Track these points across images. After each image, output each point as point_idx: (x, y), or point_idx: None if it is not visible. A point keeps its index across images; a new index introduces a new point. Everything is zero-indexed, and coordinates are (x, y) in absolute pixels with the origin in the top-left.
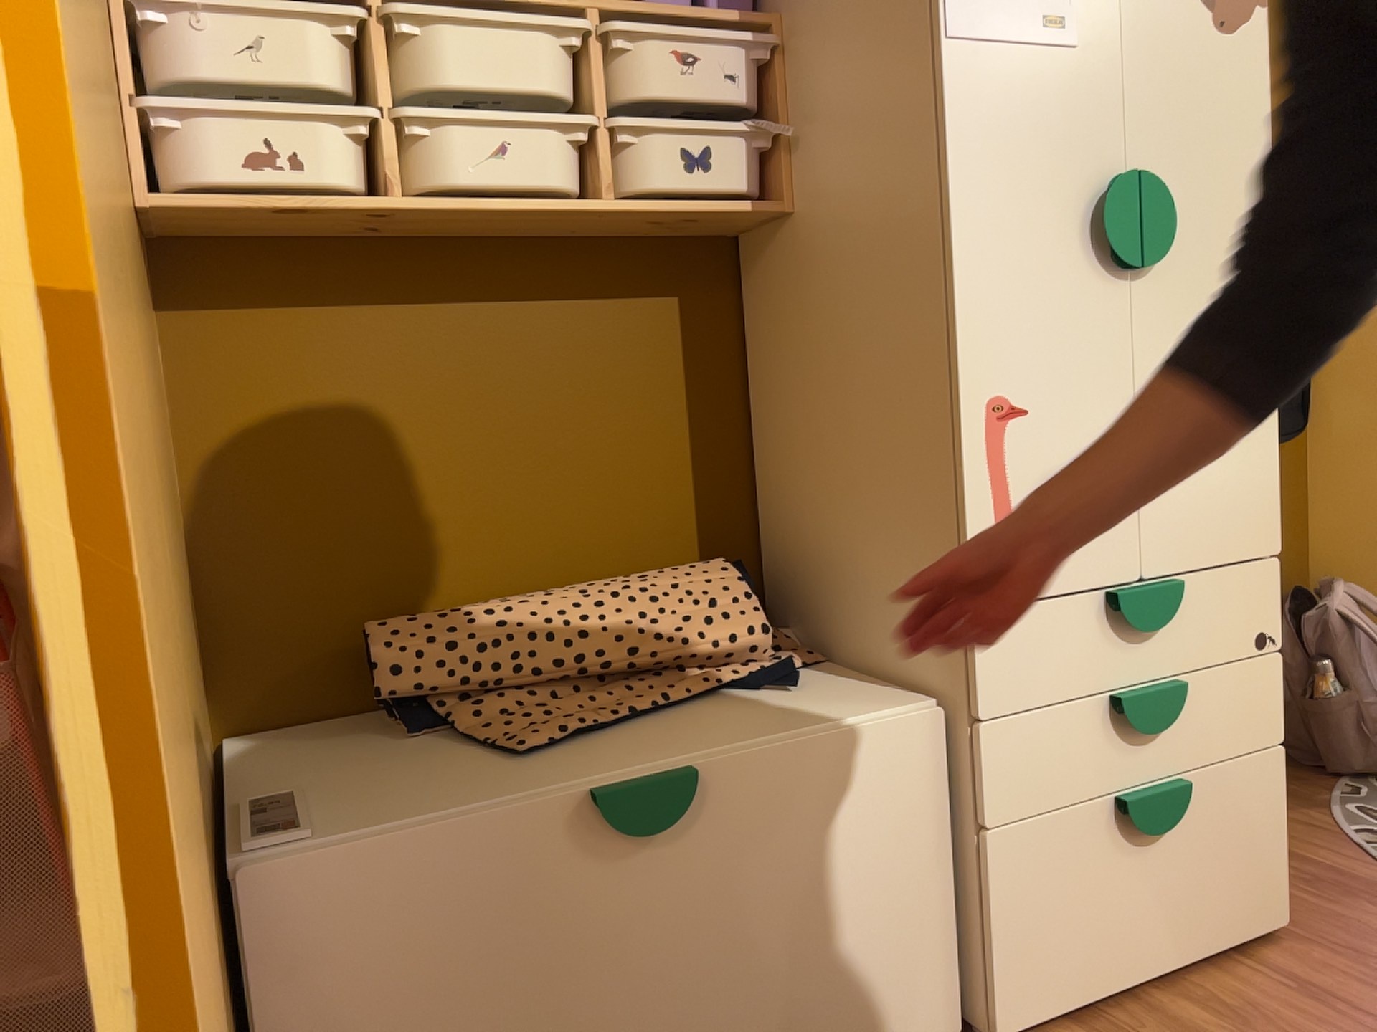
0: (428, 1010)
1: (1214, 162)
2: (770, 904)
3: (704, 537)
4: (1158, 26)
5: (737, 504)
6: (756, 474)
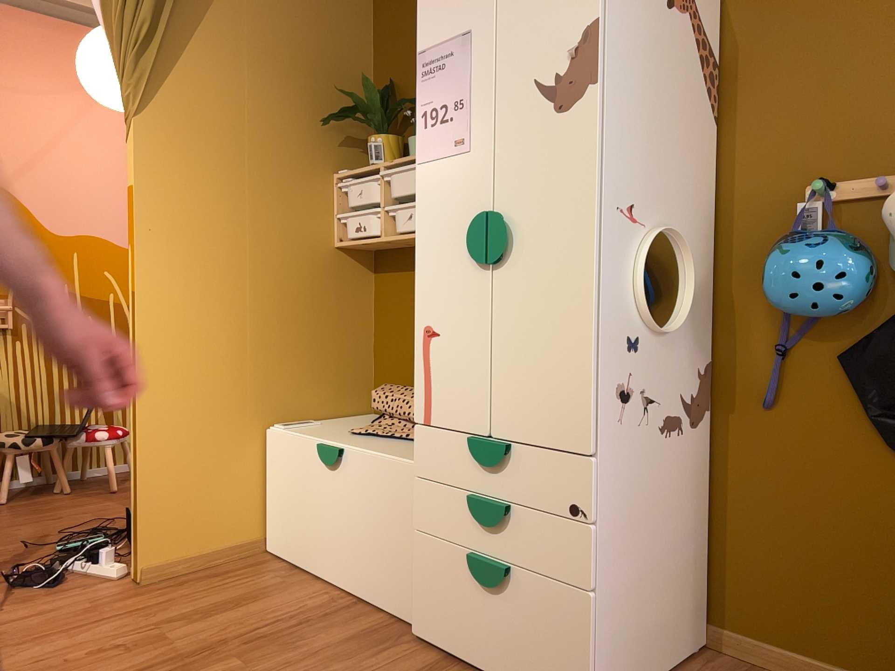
0: (289, 489)
1: (550, 194)
2: (359, 514)
3: None
4: (515, 124)
5: None
6: None
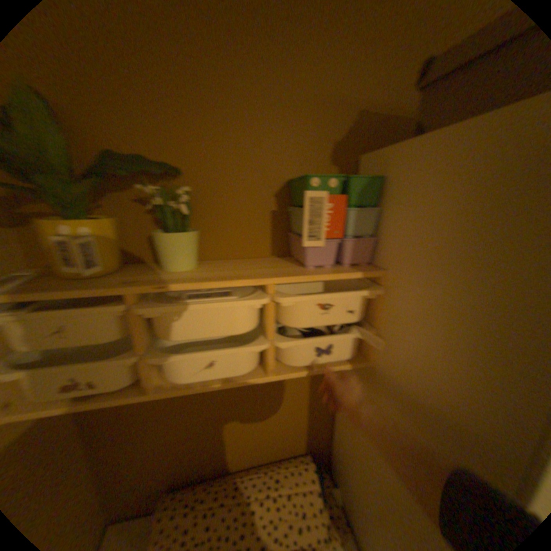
0: None
1: None
2: None
3: (308, 441)
4: None
5: (324, 429)
6: (334, 420)
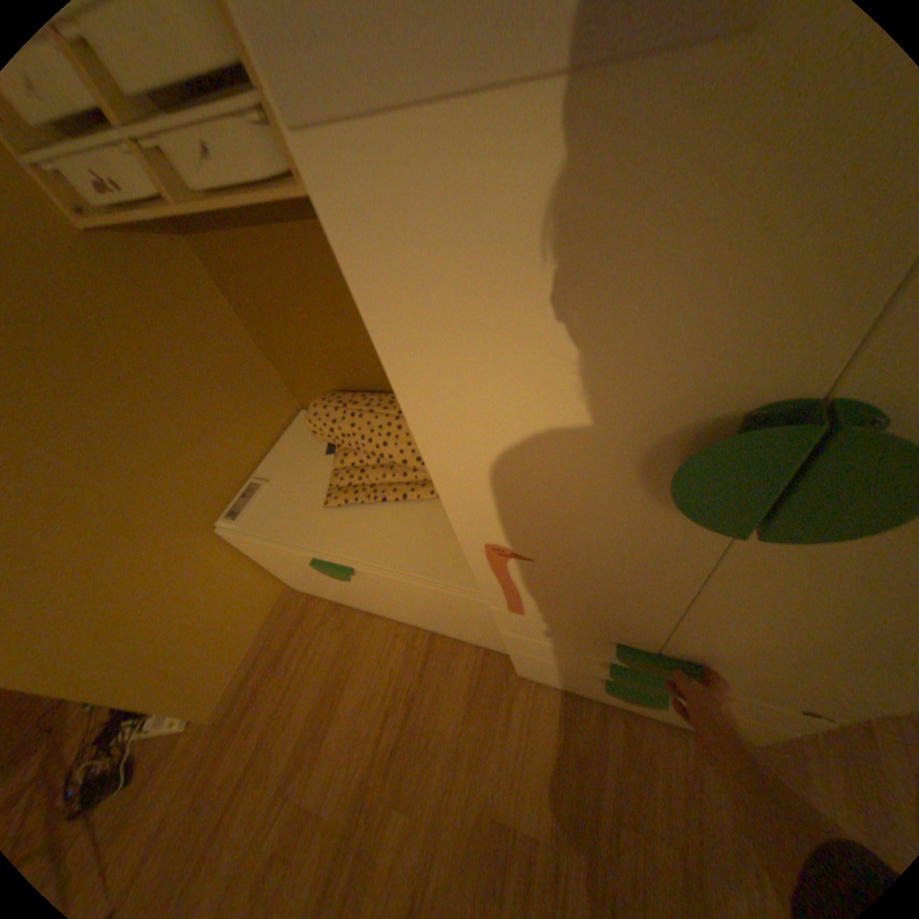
0: (291, 570)
1: None
2: (407, 602)
3: None
4: None
5: None
6: None
